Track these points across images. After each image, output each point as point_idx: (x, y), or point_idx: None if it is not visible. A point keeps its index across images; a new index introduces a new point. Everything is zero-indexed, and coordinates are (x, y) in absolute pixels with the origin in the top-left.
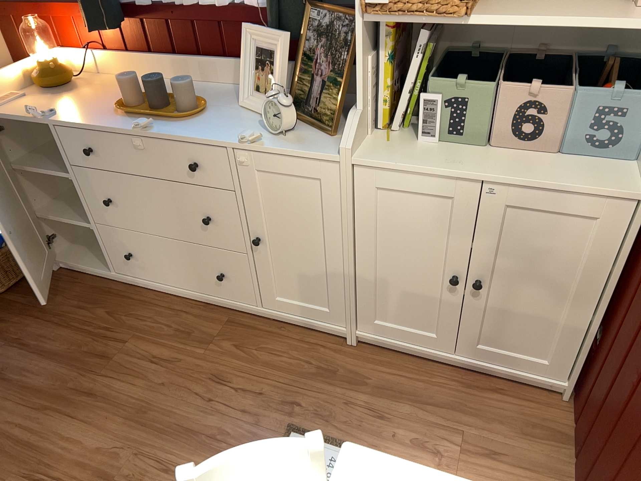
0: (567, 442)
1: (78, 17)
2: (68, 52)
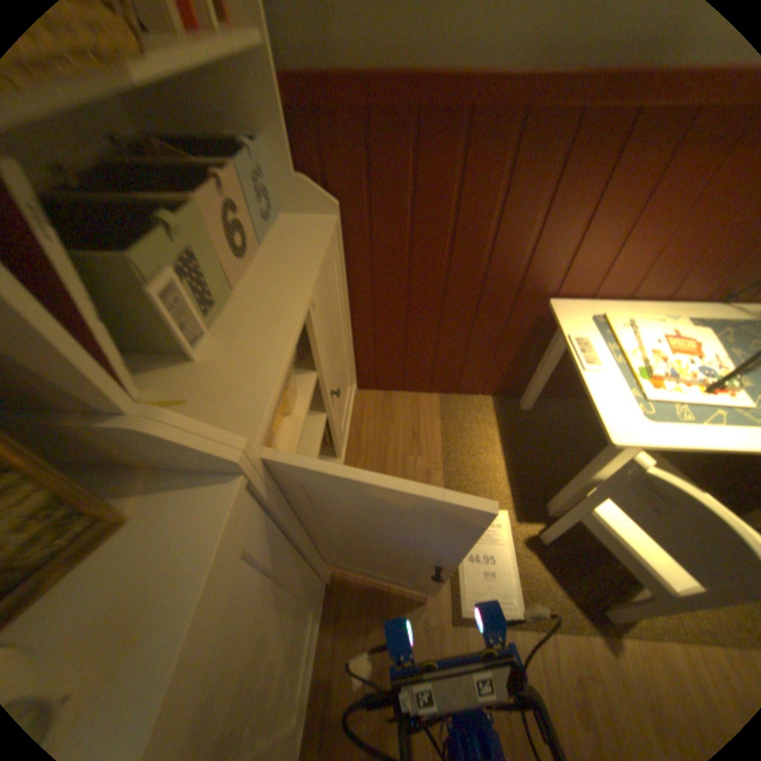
0: (393, 392)
1: None
2: None
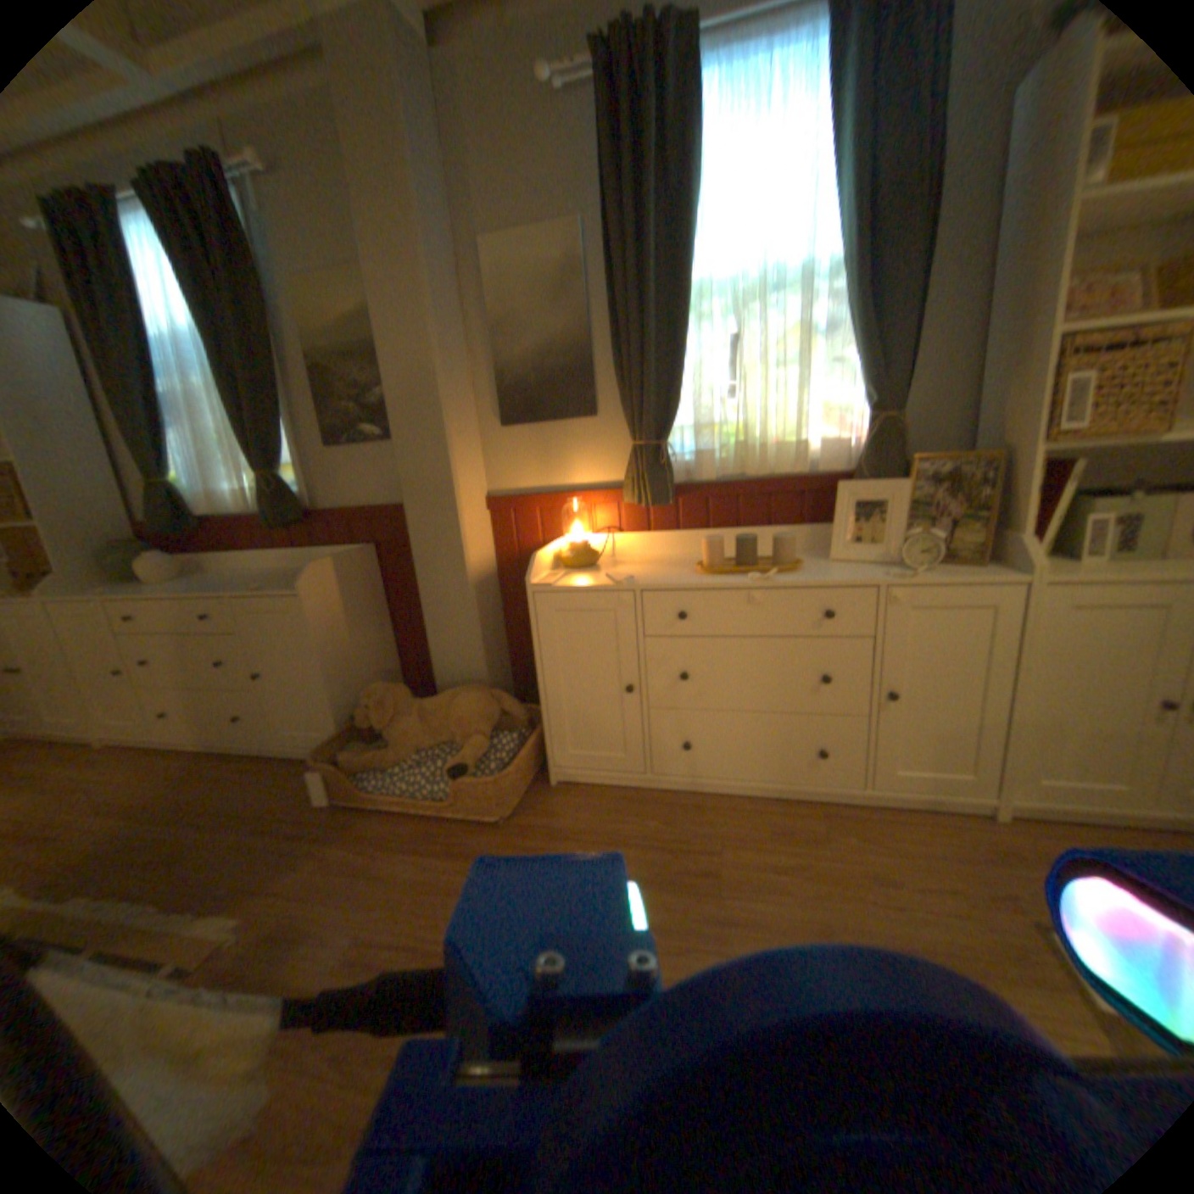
0: None
1: (596, 497)
2: (588, 530)
